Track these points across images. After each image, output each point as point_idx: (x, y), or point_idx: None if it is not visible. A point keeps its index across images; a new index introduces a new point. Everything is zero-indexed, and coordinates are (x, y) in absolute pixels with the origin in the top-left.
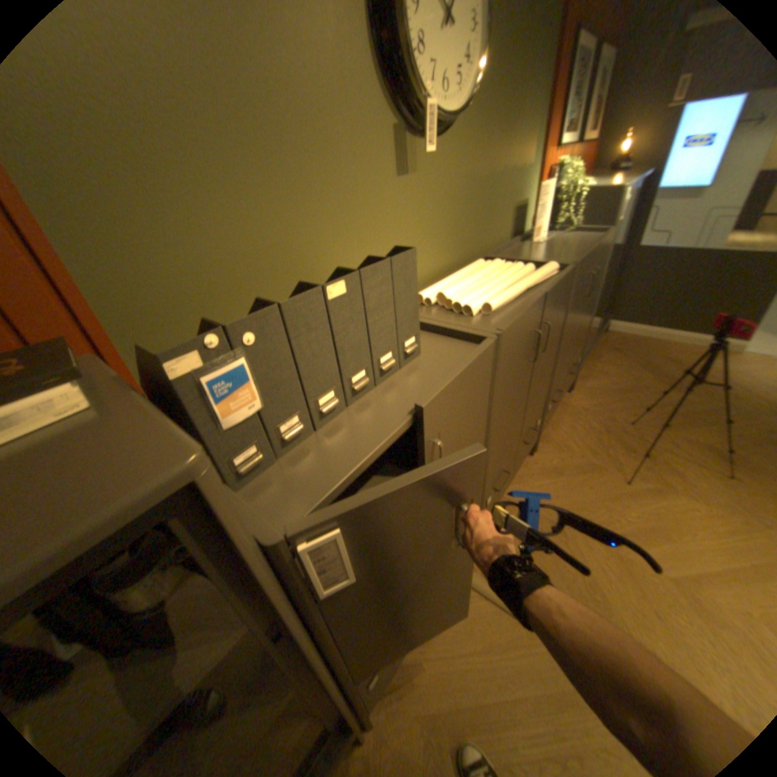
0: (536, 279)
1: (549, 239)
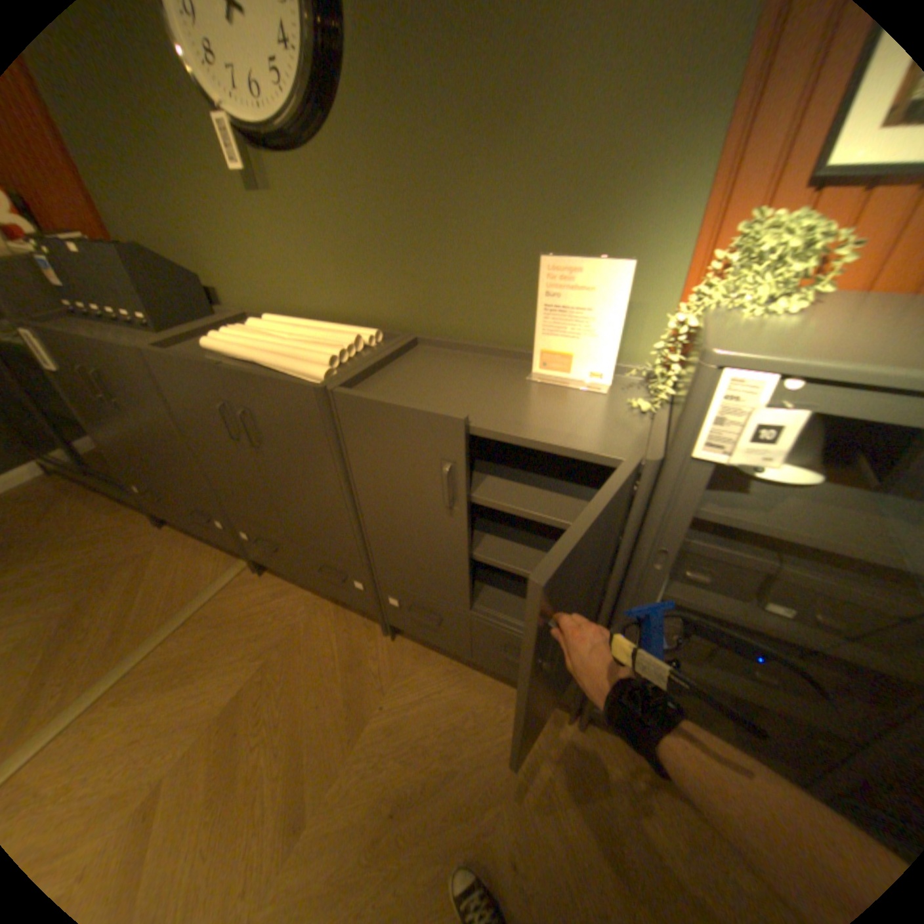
0: (269, 362)
1: (596, 396)
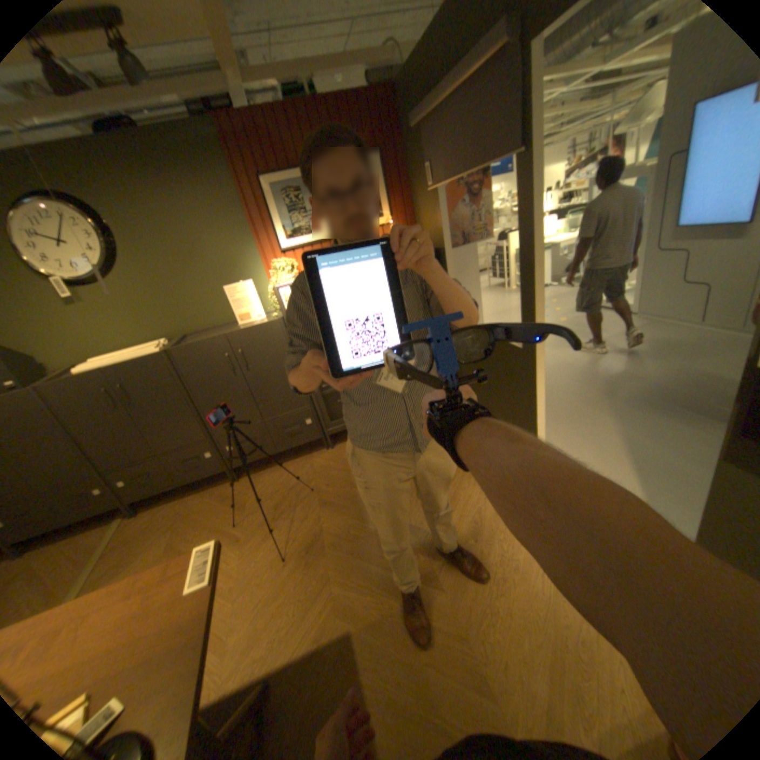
0: (127, 359)
1: (263, 321)
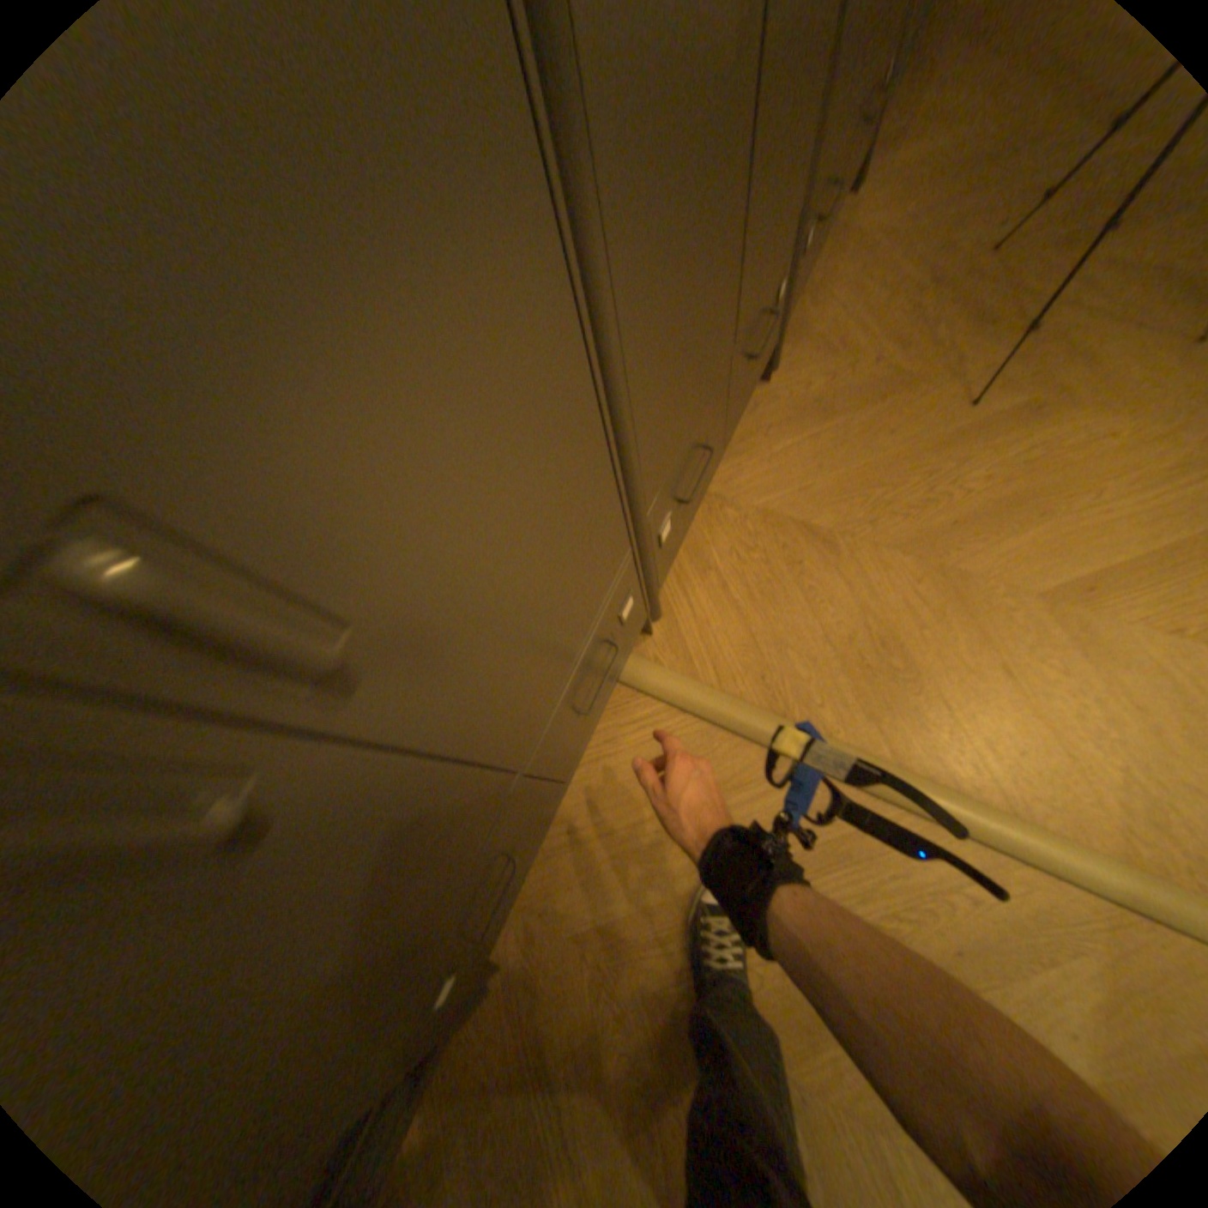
0: None
1: None
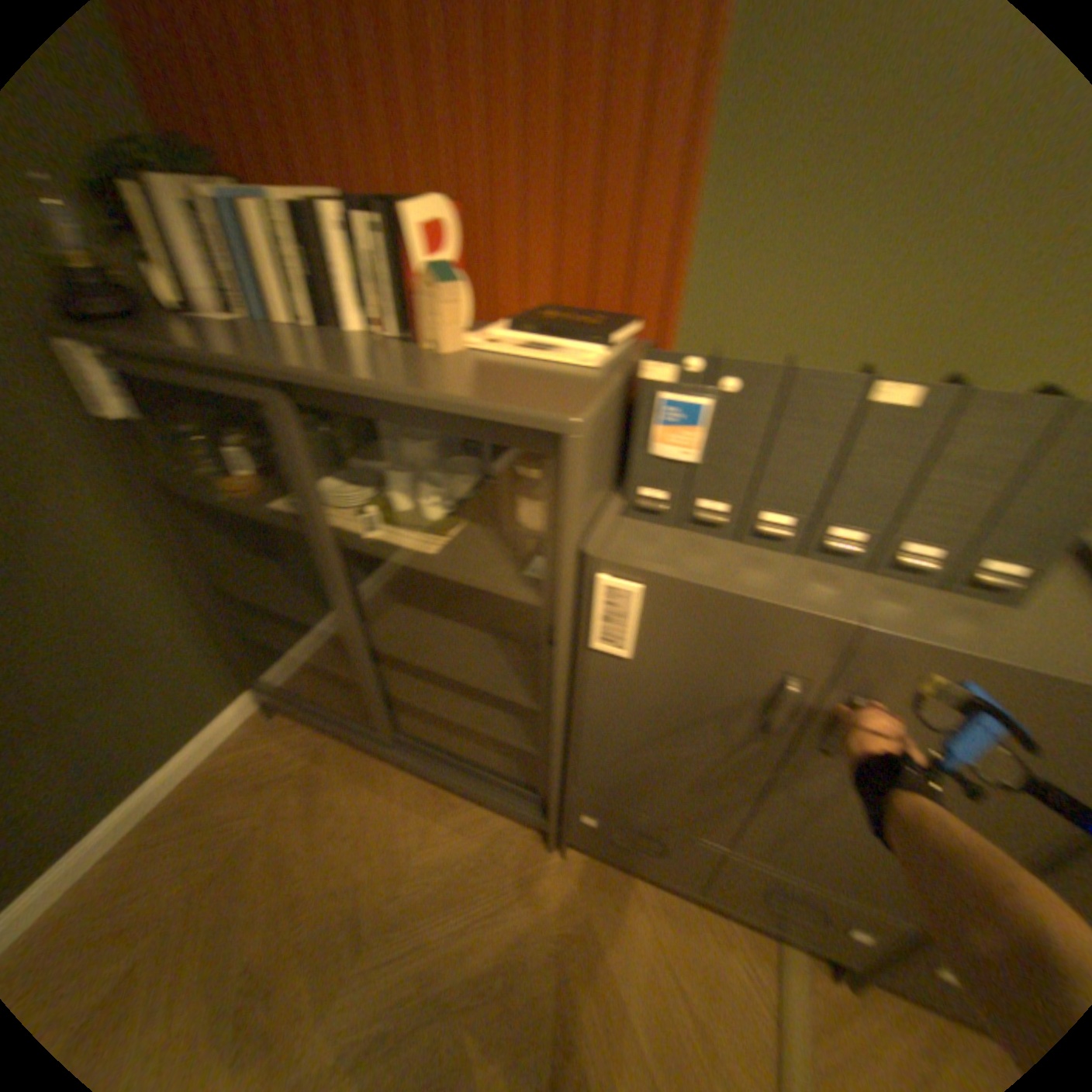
0: None
1: None
